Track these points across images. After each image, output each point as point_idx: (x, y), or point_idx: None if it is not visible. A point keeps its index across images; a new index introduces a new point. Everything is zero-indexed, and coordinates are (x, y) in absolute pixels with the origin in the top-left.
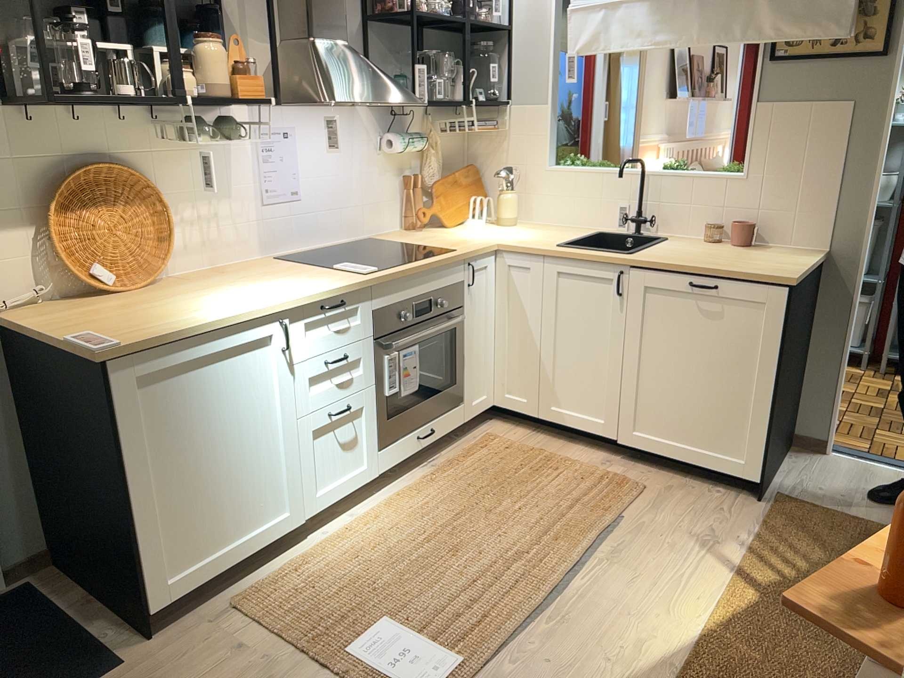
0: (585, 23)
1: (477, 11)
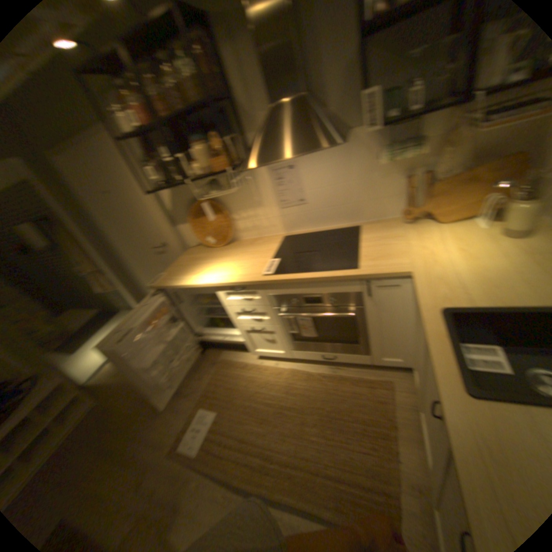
0: None
1: None
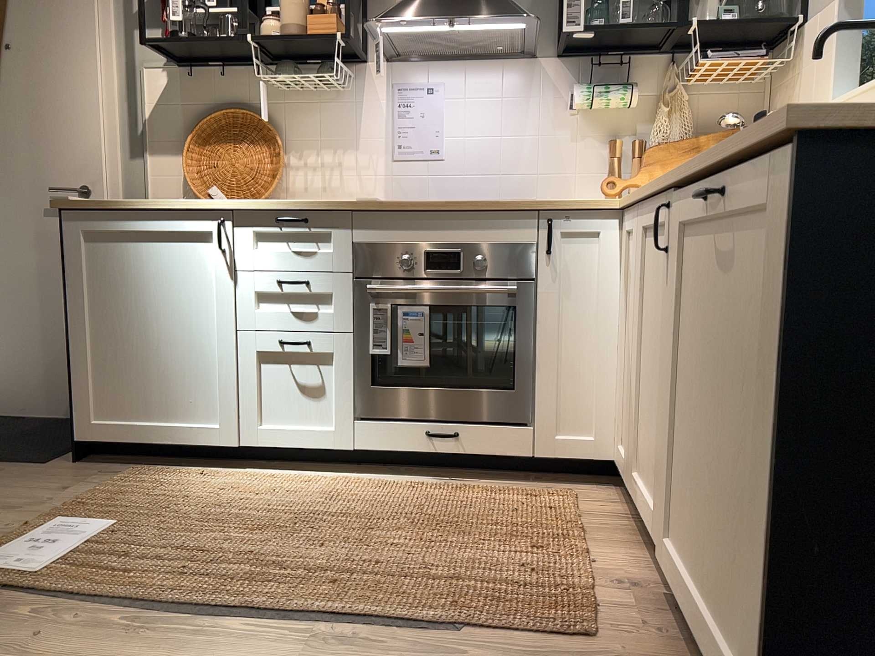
0: None
1: None
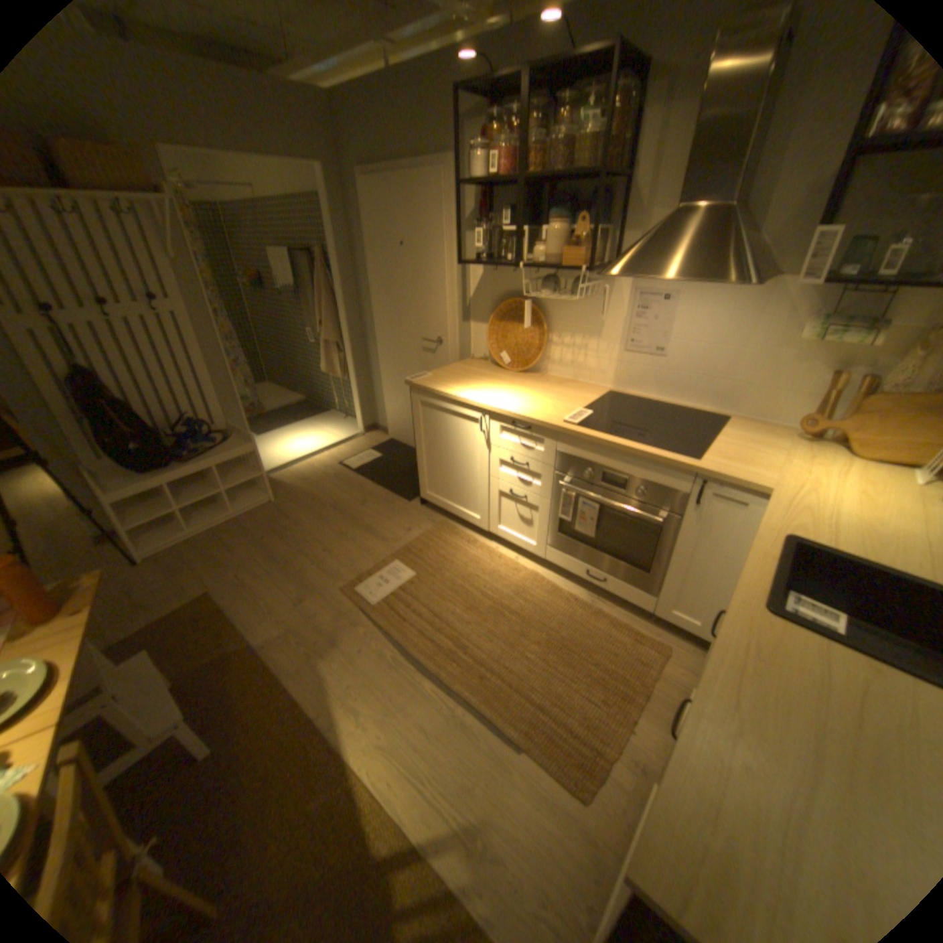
0: None
1: None
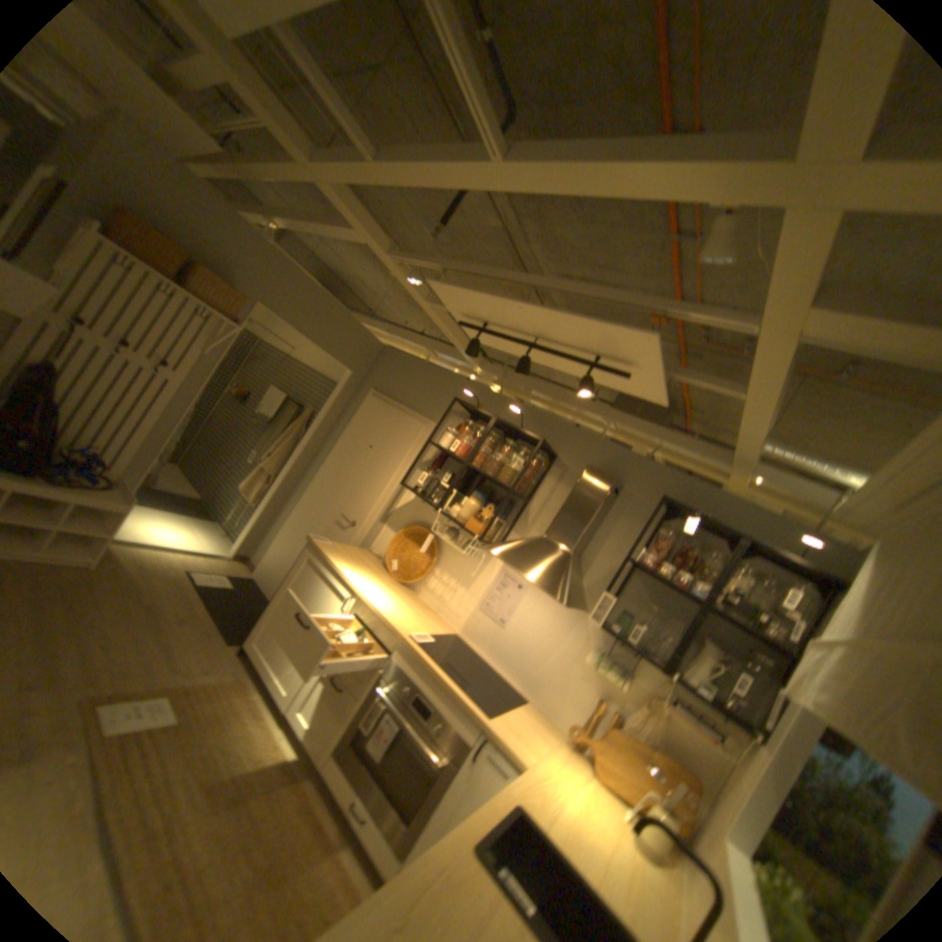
0: (815, 663)
1: (766, 622)
